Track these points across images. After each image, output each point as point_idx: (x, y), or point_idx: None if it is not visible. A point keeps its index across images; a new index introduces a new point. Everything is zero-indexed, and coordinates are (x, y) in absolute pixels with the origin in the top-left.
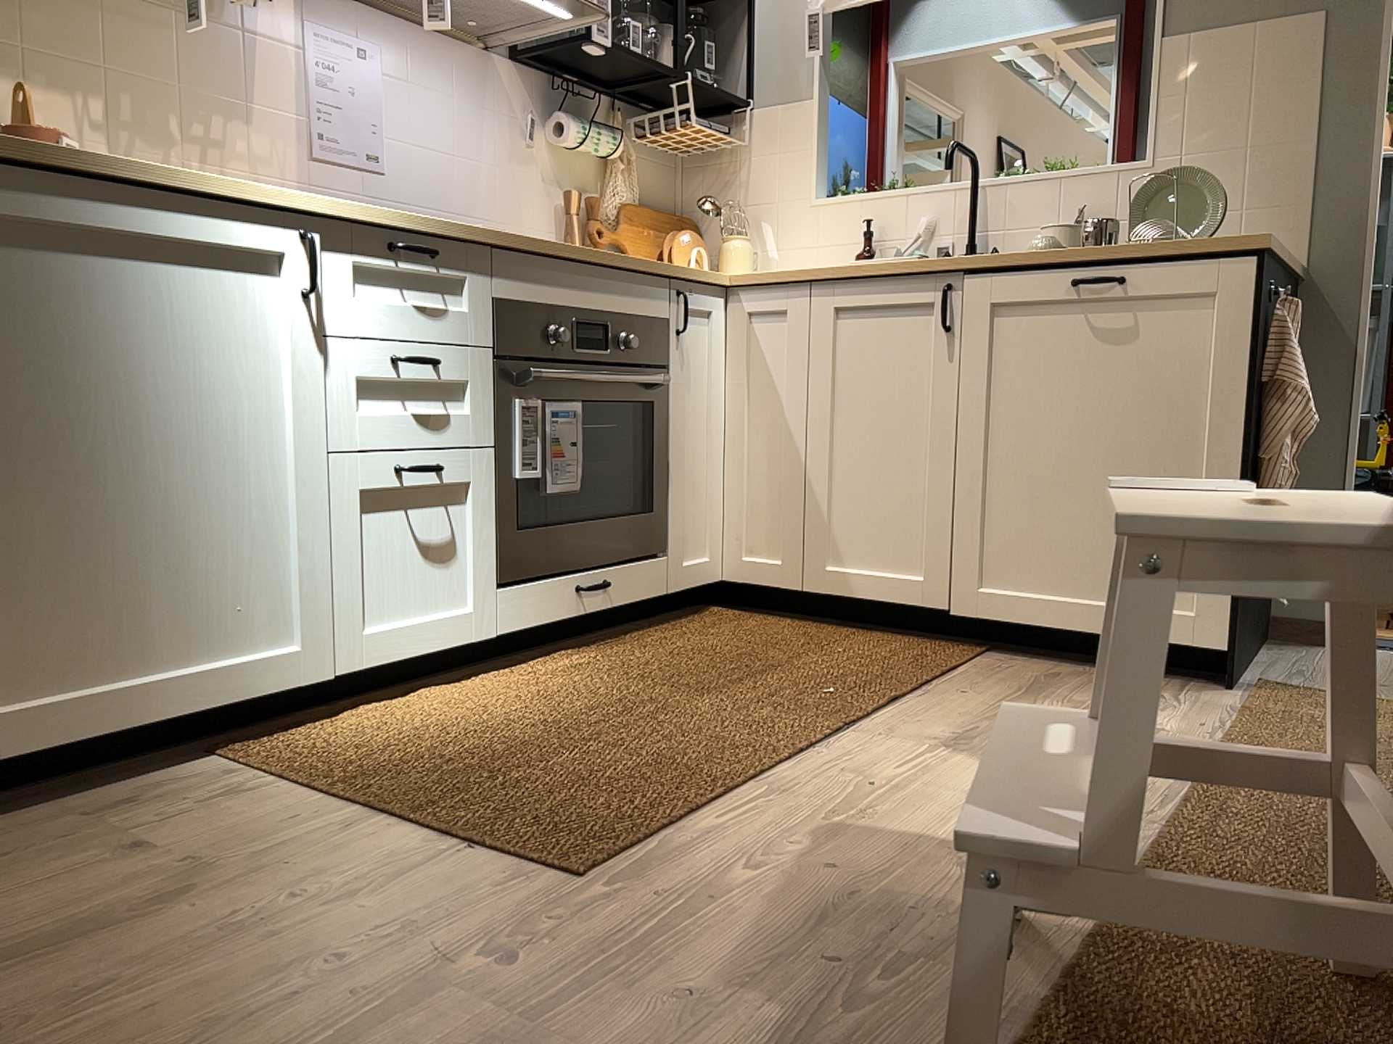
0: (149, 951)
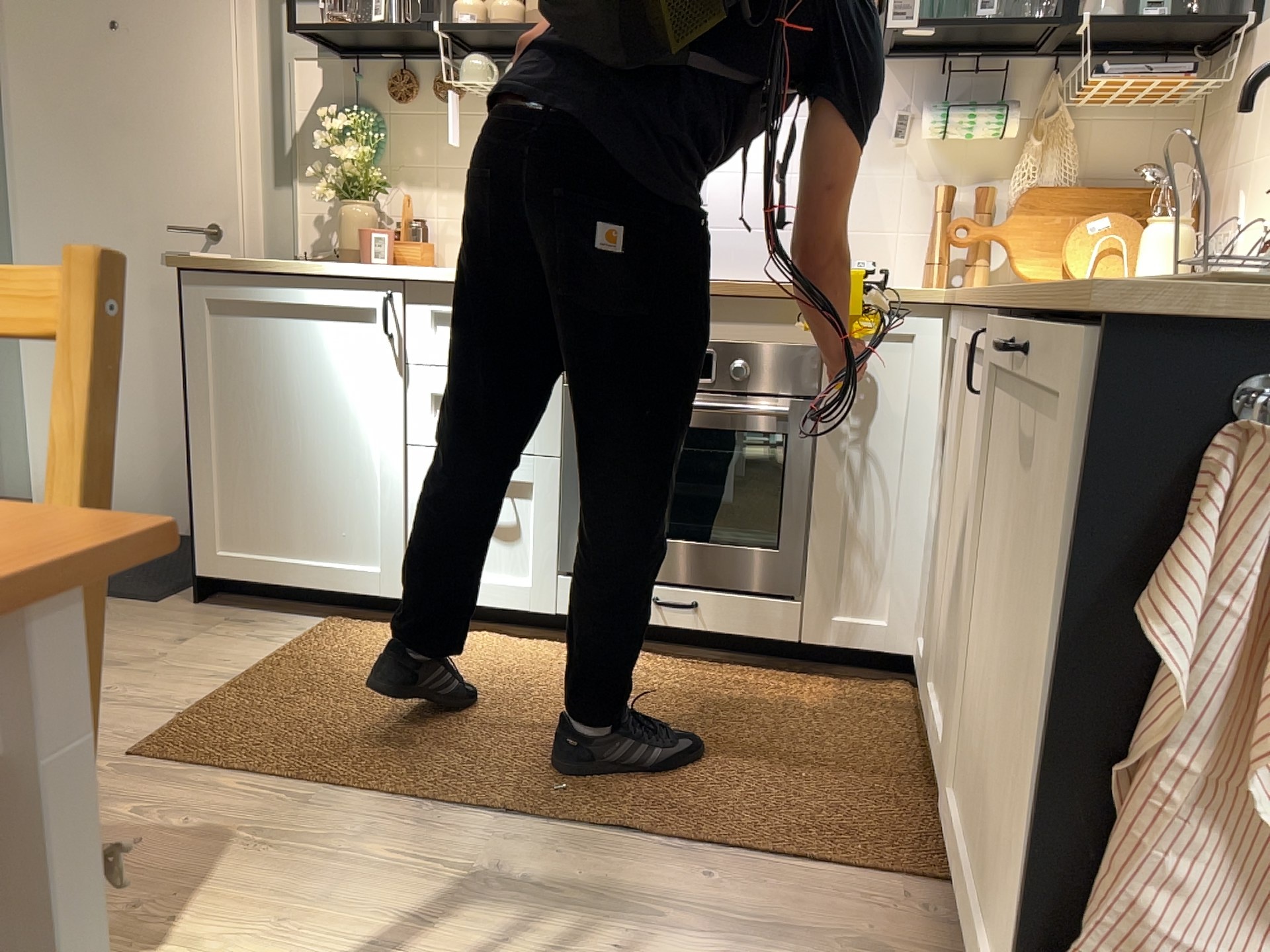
0: None
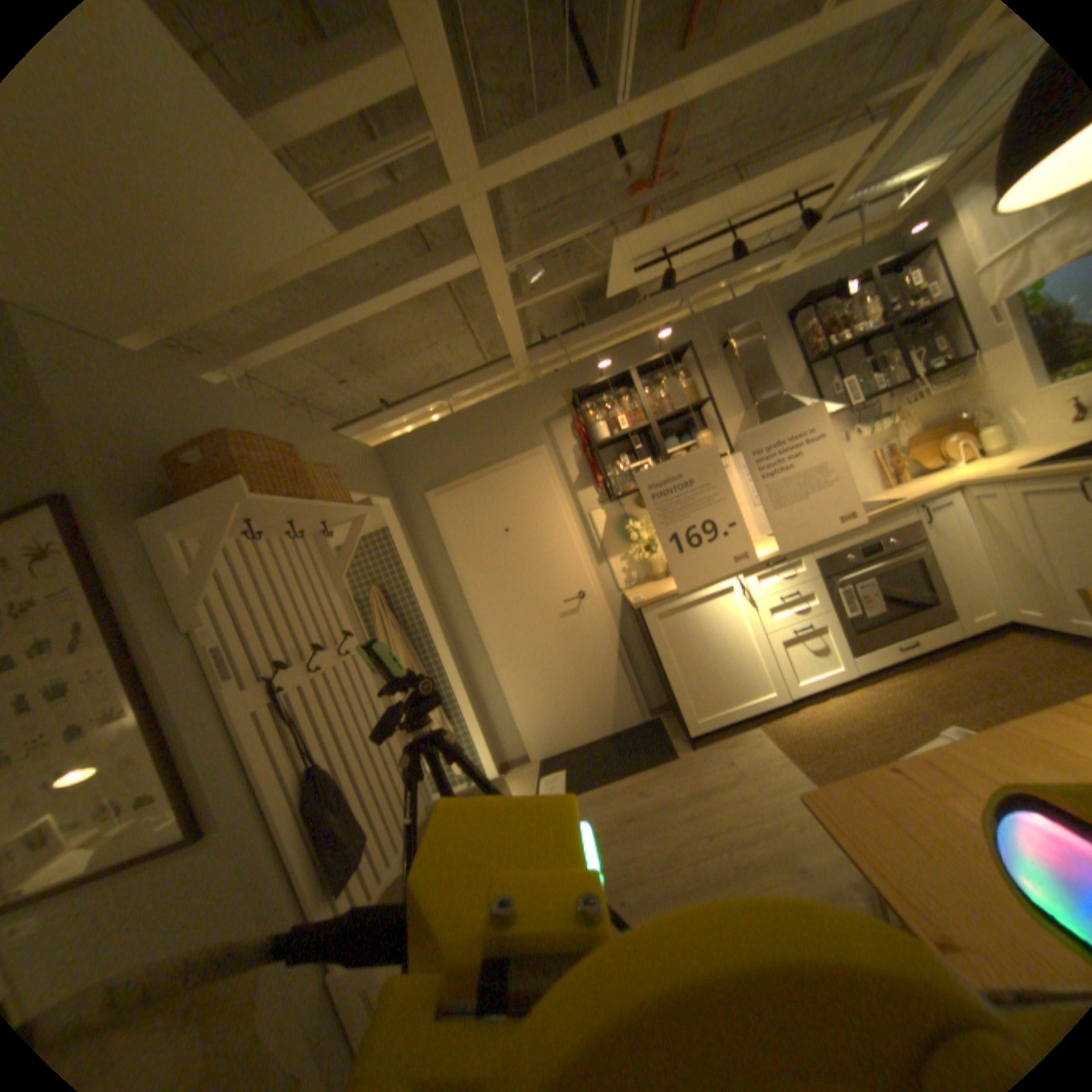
0: (722, 796)
